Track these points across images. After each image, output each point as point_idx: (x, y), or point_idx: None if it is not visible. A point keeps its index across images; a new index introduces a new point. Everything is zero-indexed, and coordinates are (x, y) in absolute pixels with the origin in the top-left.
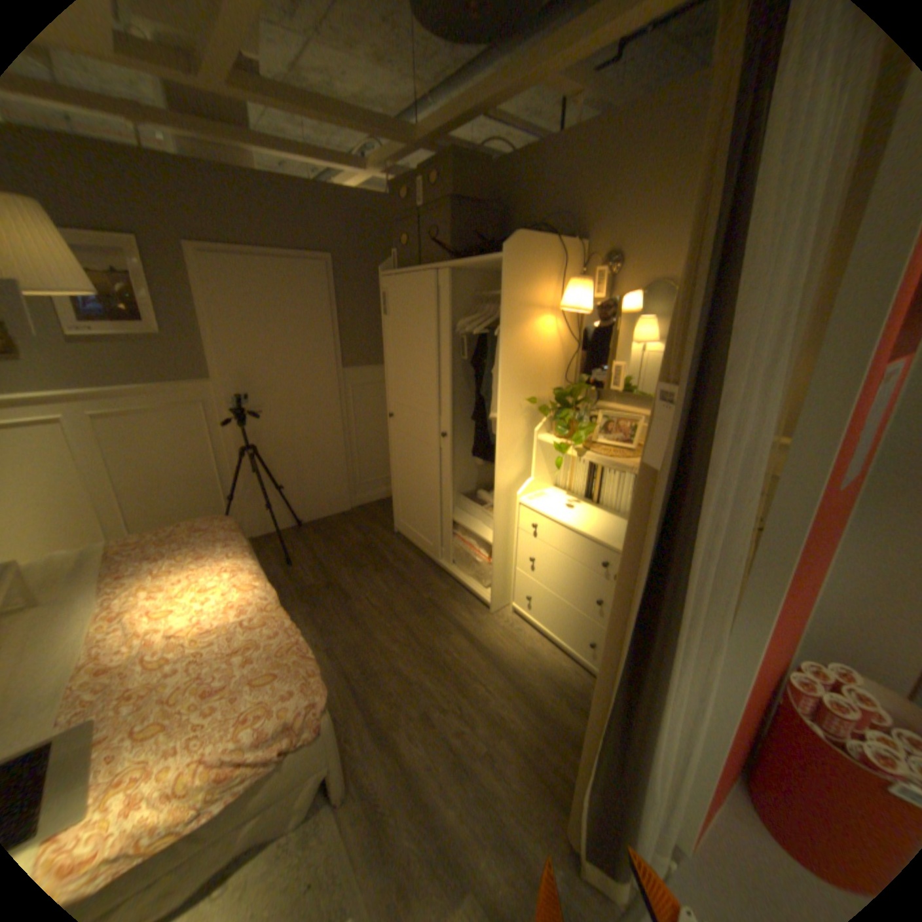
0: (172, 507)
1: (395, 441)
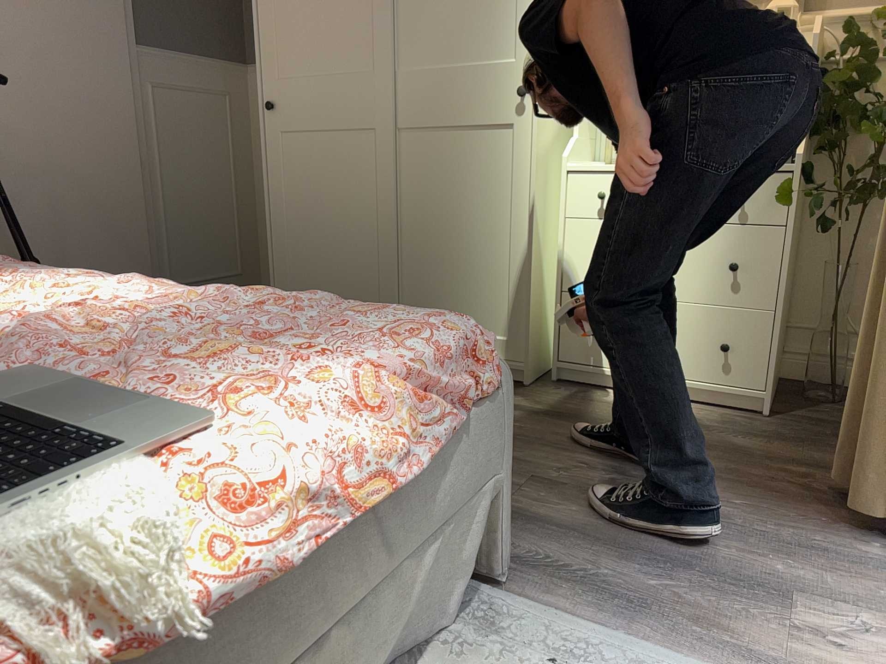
0: None
1: (278, 156)
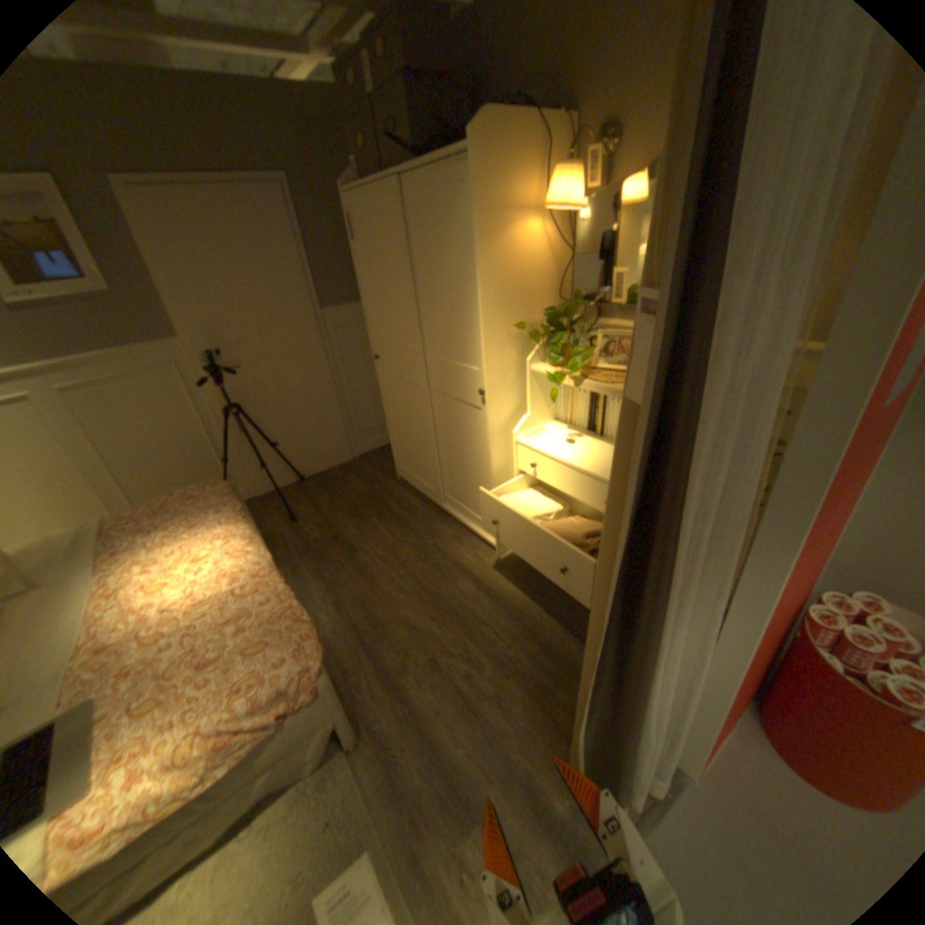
0: (170, 474)
1: (385, 385)
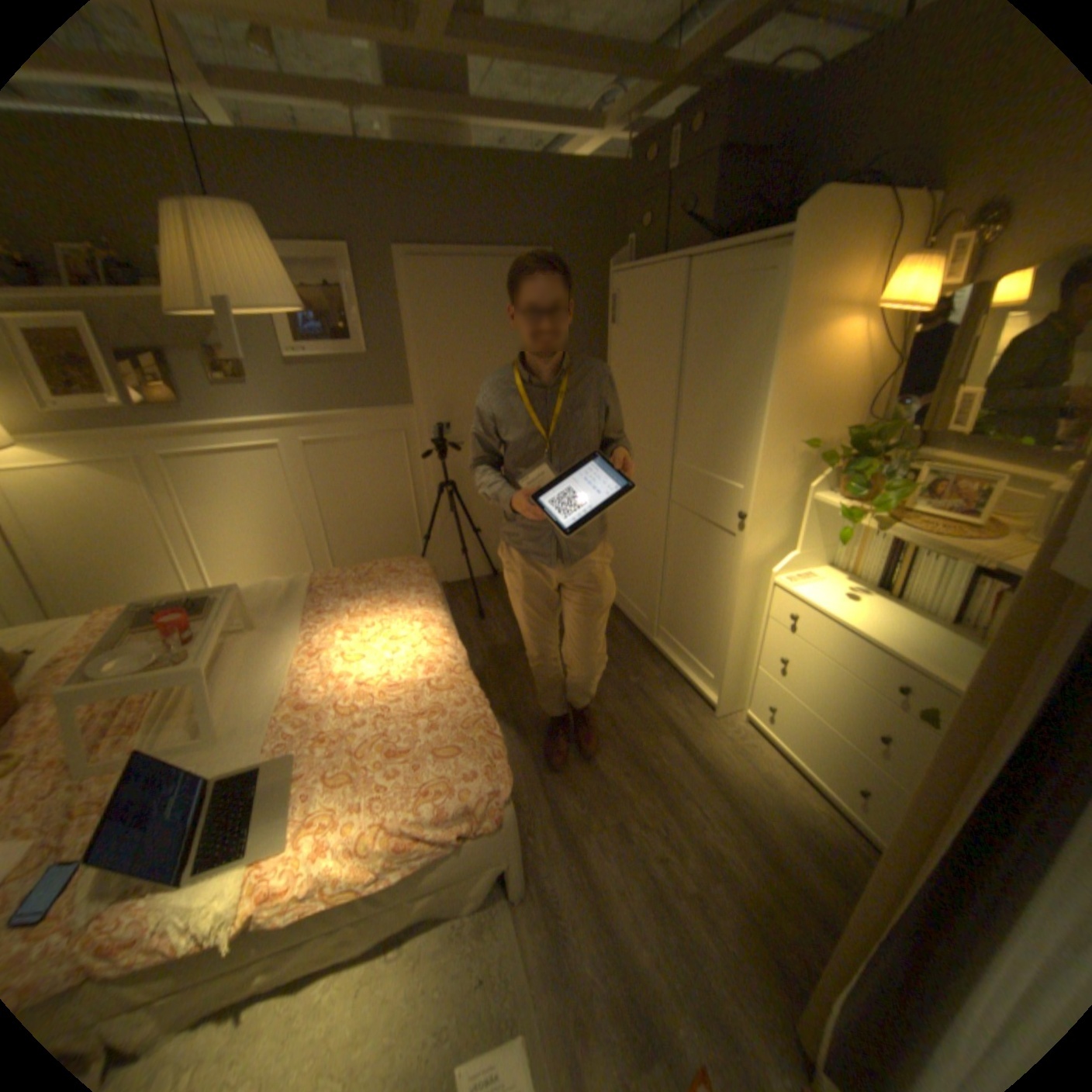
0: (372, 542)
1: None
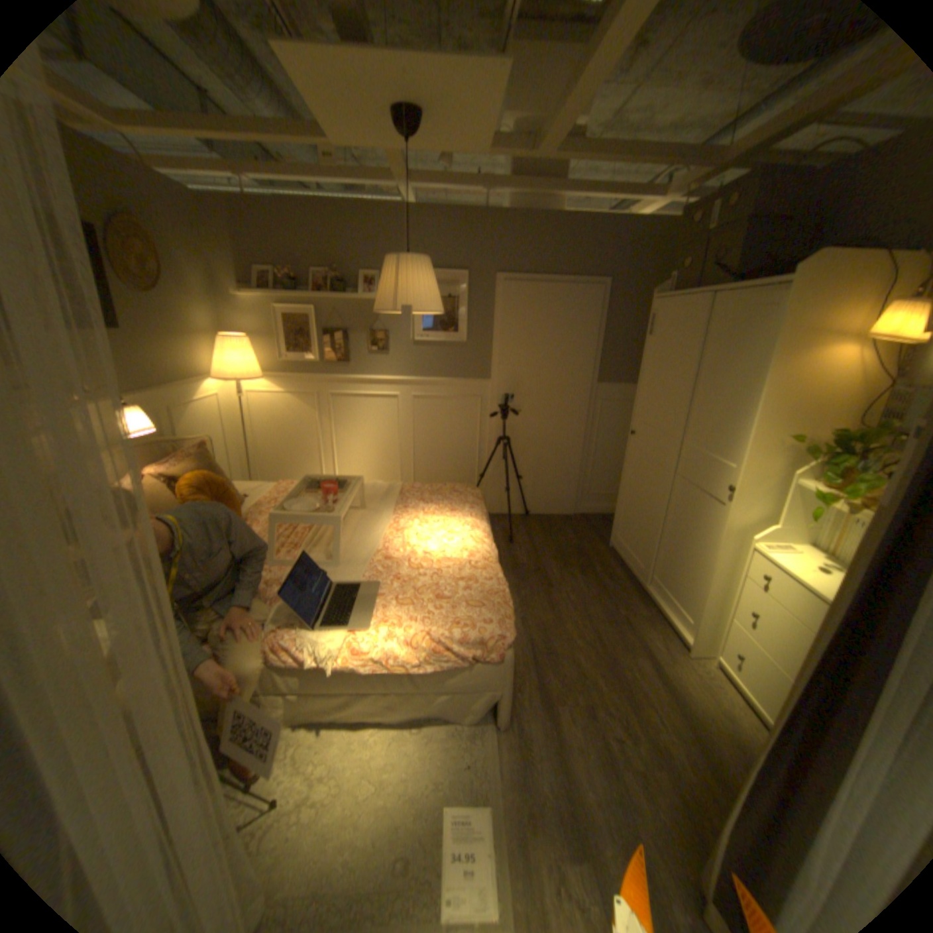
0: (443, 472)
1: (631, 458)
